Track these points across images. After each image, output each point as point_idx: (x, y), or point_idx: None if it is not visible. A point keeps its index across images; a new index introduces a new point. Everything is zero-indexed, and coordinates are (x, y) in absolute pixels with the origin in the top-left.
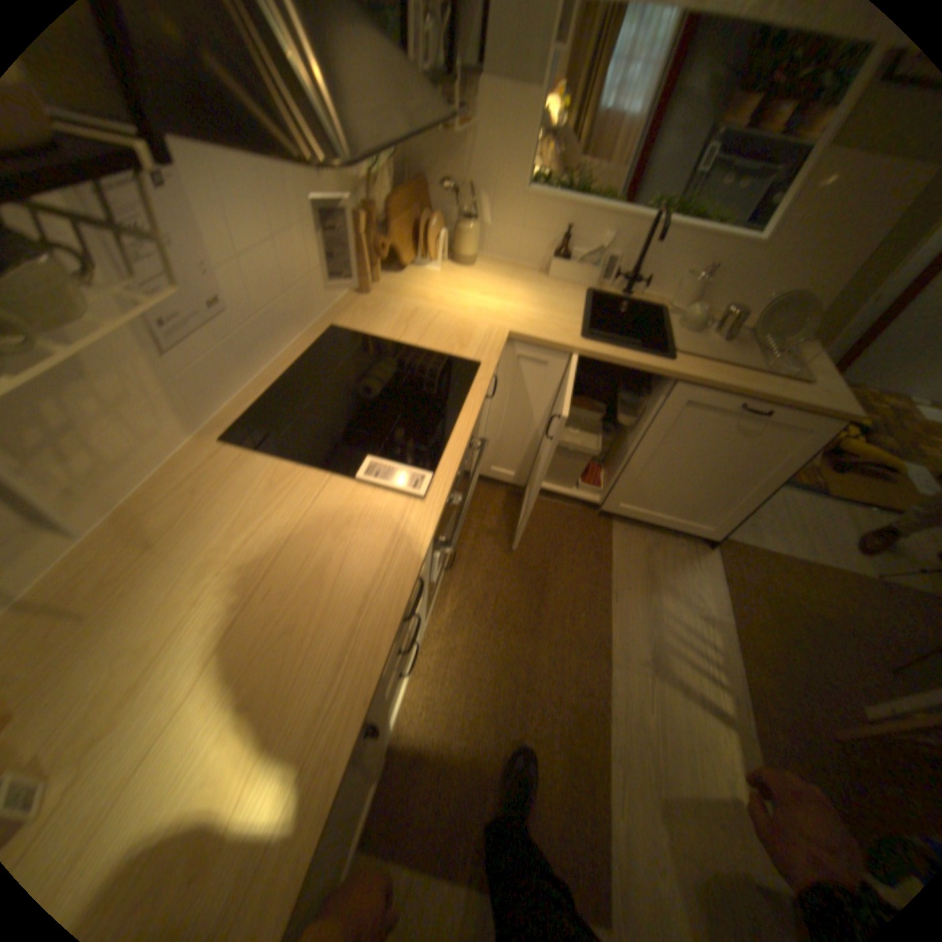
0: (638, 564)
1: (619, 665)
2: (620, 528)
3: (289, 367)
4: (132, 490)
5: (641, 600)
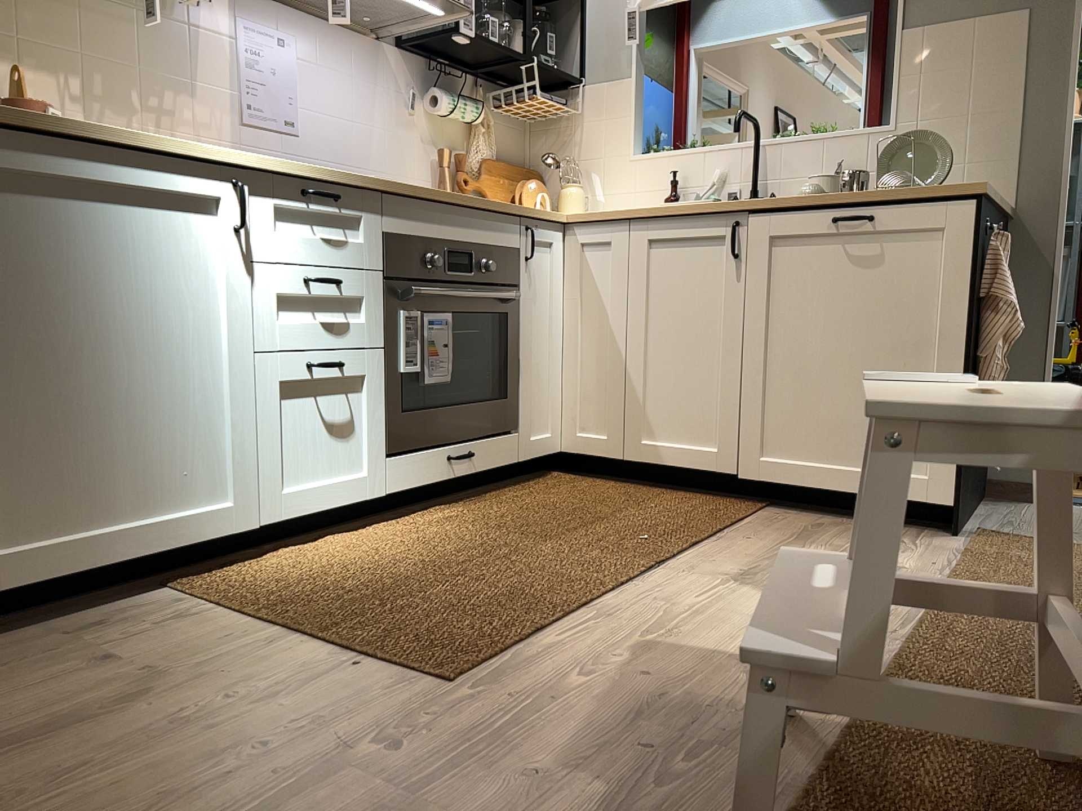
0: (781, 523)
1: (670, 564)
2: (777, 509)
3: None
4: None
5: (761, 541)
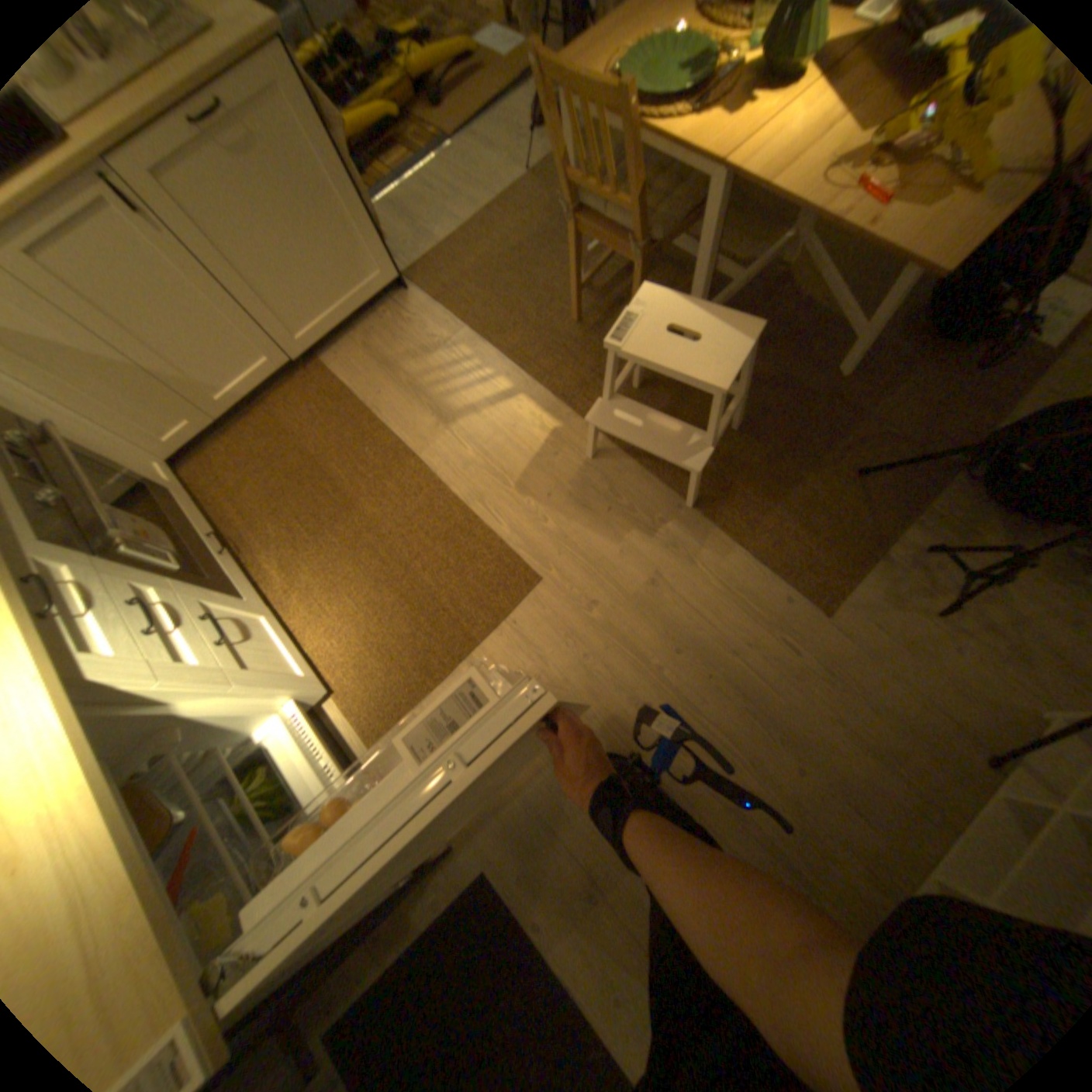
0: (366, 368)
1: (419, 449)
2: (330, 358)
3: None
4: None
5: (393, 390)
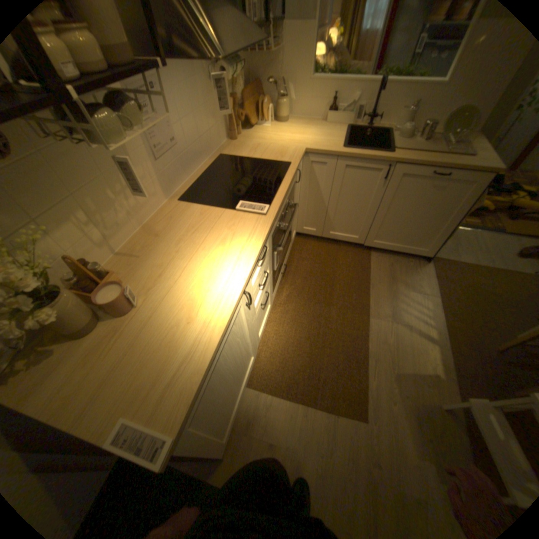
0: (385, 270)
1: (374, 316)
2: (375, 254)
3: (204, 173)
4: (149, 216)
5: (386, 287)
